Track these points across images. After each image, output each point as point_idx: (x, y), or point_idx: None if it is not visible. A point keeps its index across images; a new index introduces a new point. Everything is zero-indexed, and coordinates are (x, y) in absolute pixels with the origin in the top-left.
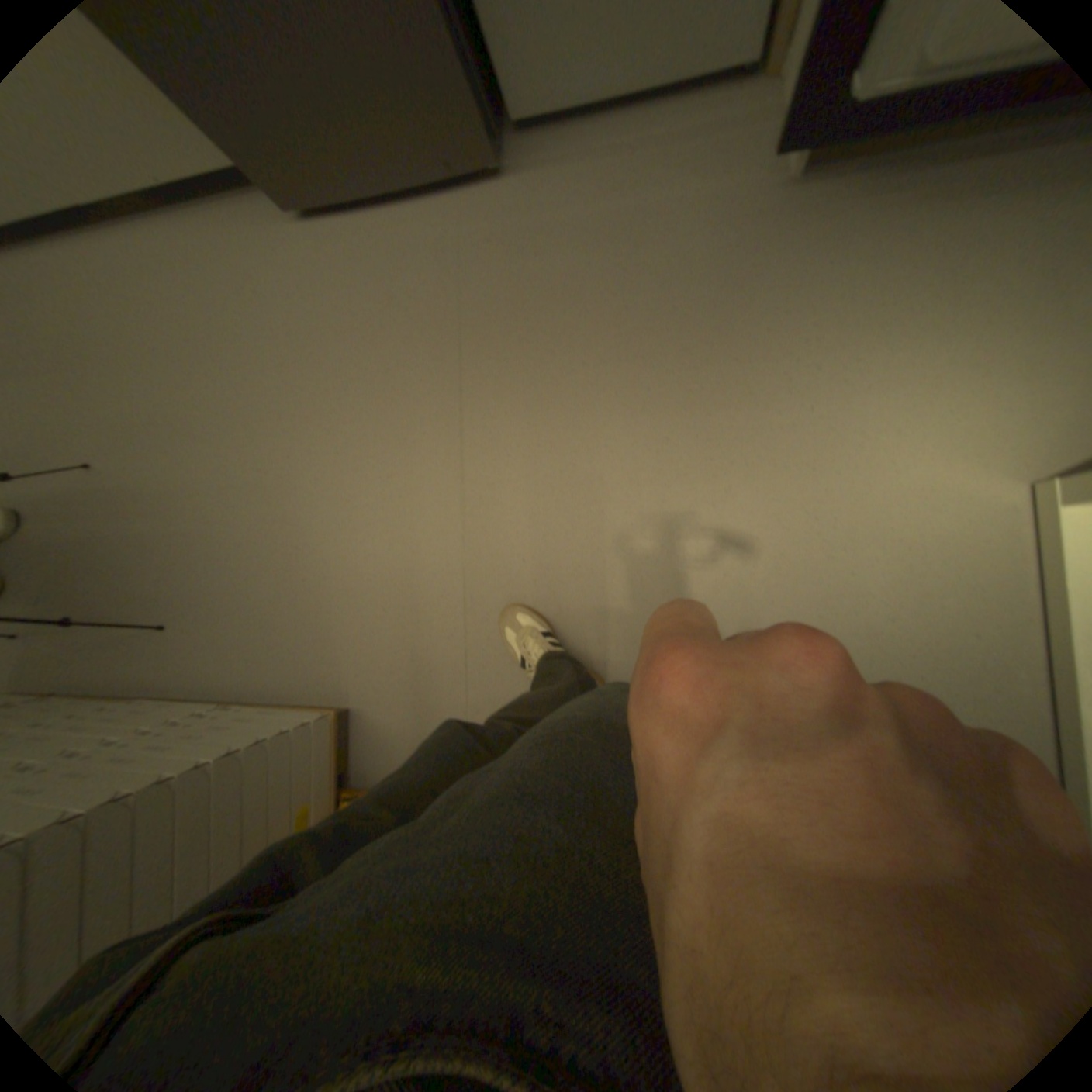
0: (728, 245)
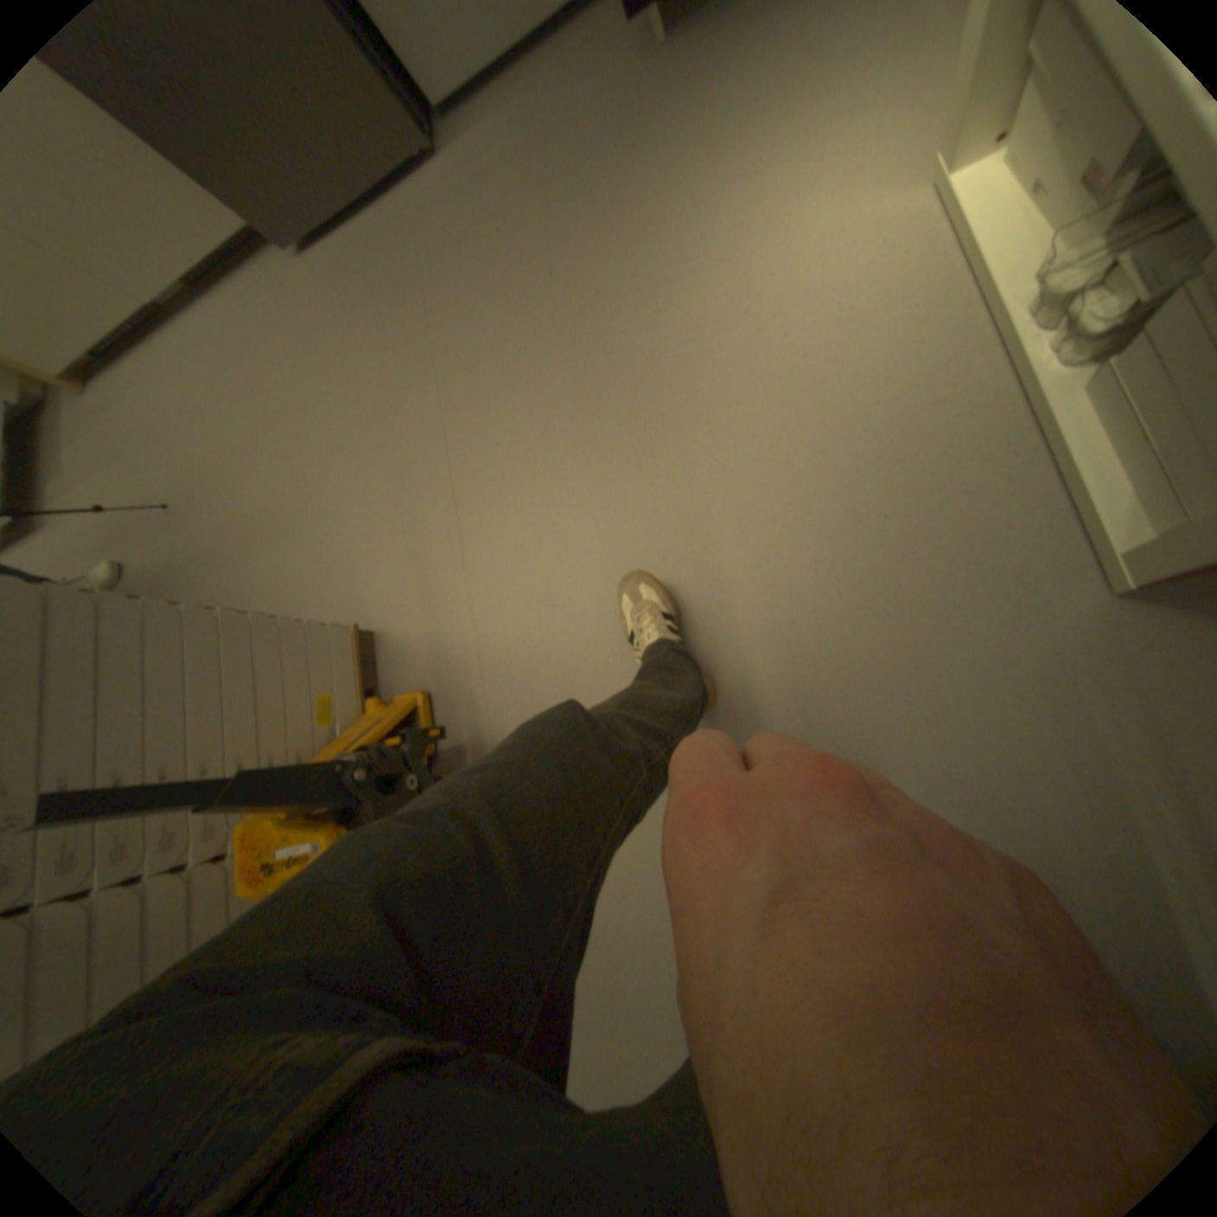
0: (616, 116)
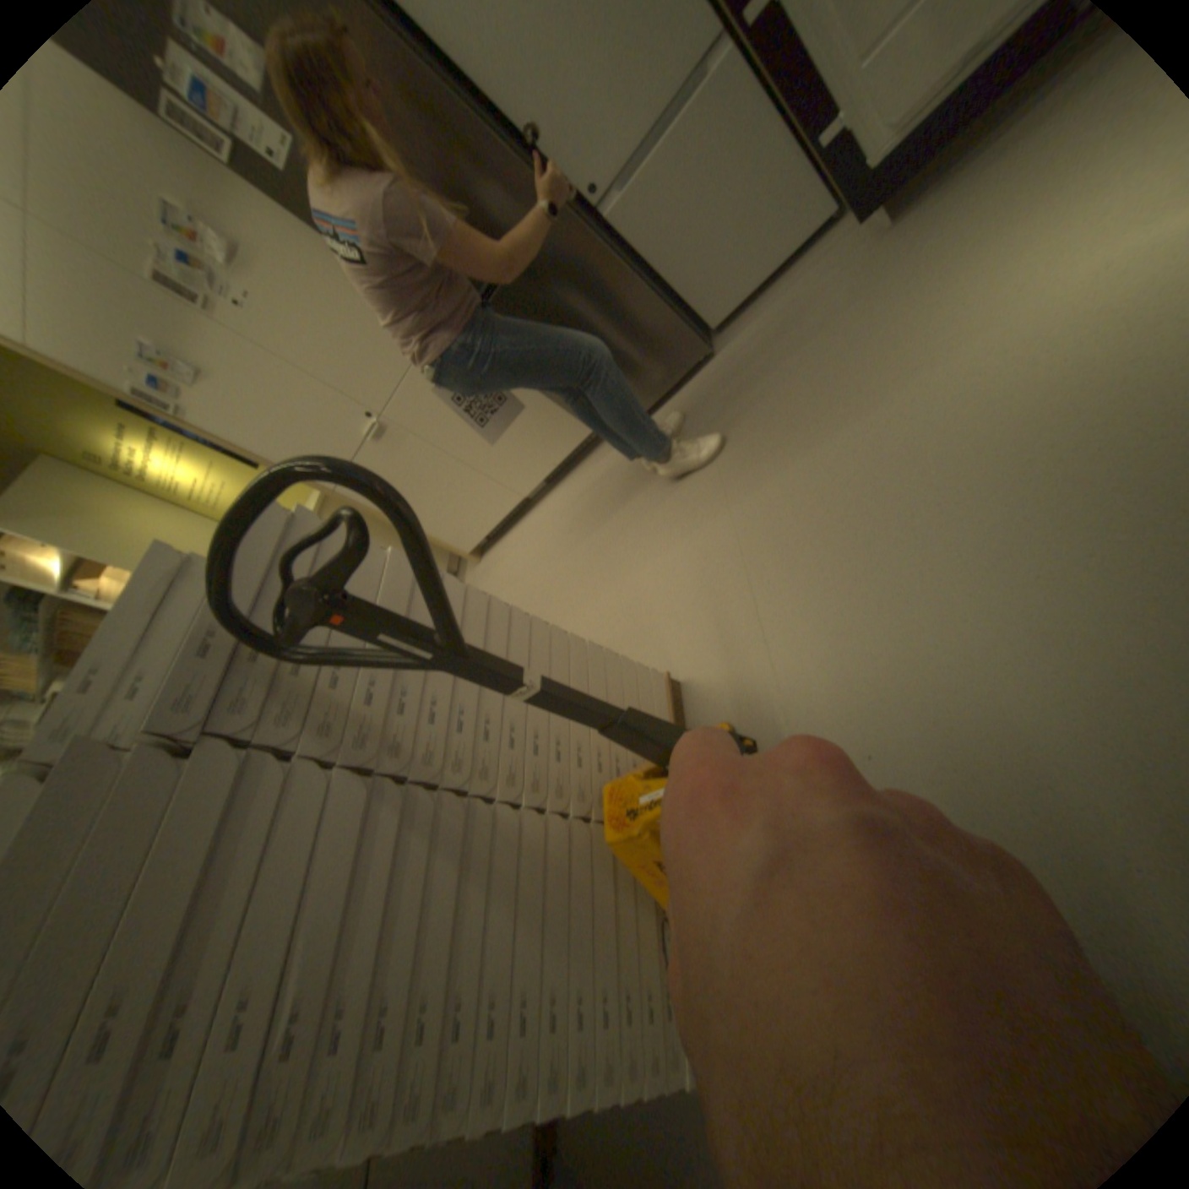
0: (861, 281)
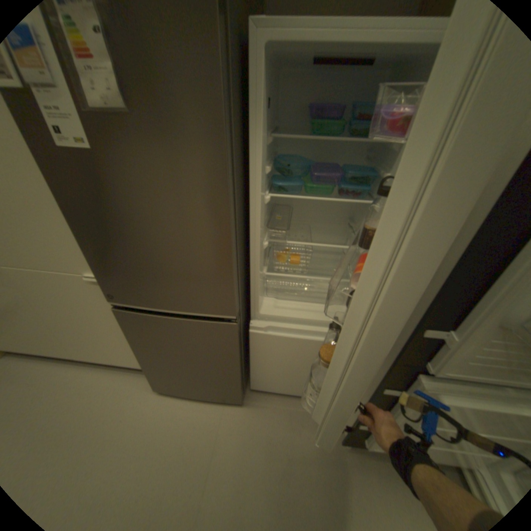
0: (324, 476)
